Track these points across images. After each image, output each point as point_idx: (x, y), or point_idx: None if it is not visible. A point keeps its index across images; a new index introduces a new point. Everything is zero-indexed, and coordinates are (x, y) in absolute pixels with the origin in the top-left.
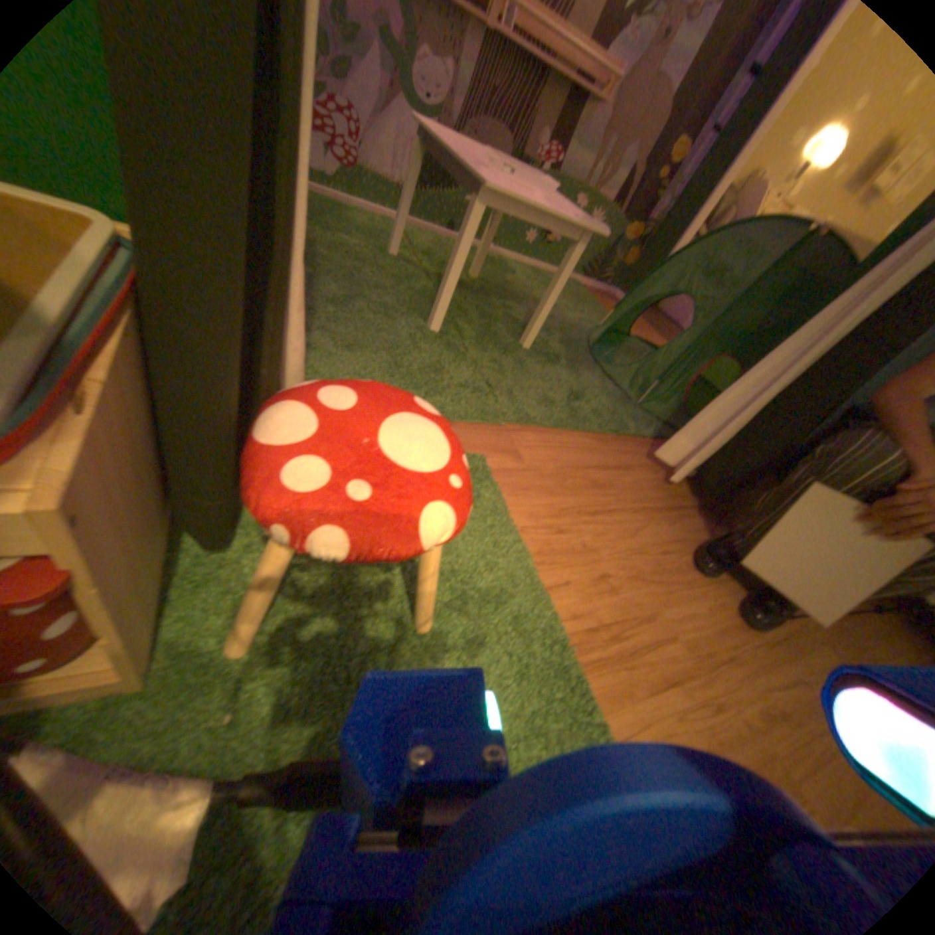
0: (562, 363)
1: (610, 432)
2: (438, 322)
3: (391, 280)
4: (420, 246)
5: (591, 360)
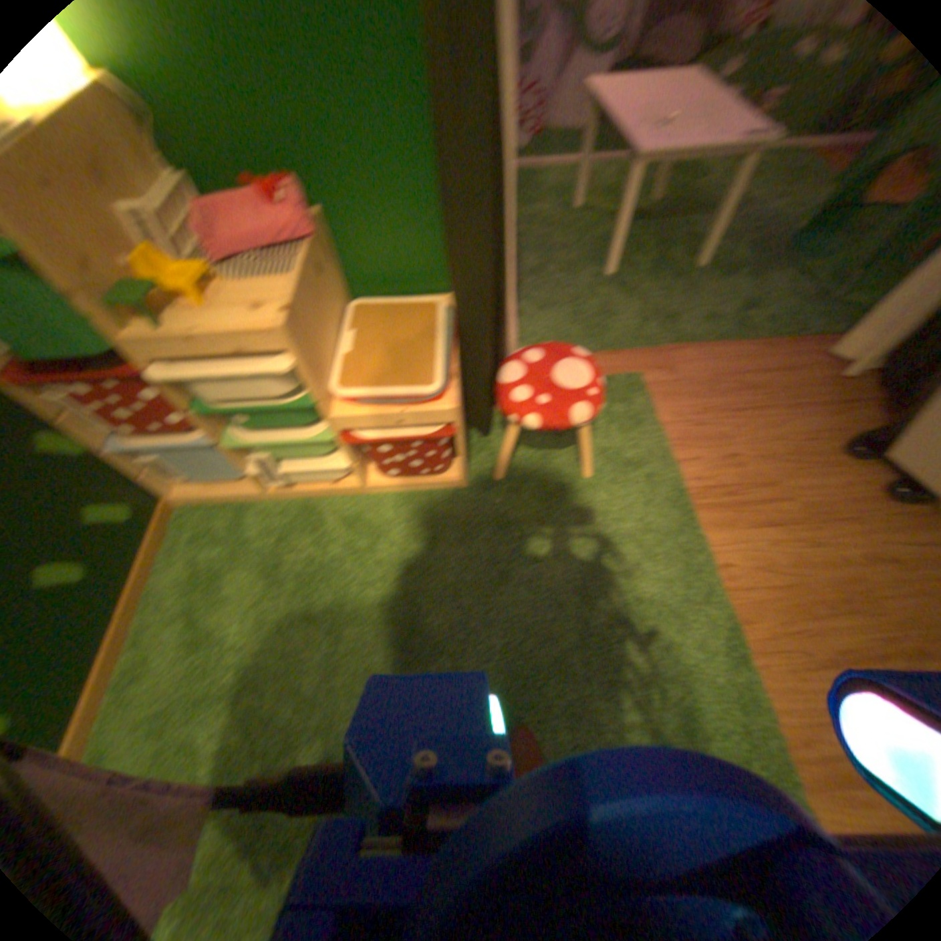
0: (746, 270)
1: (785, 335)
2: (612, 265)
3: (576, 234)
4: (605, 182)
5: (787, 257)
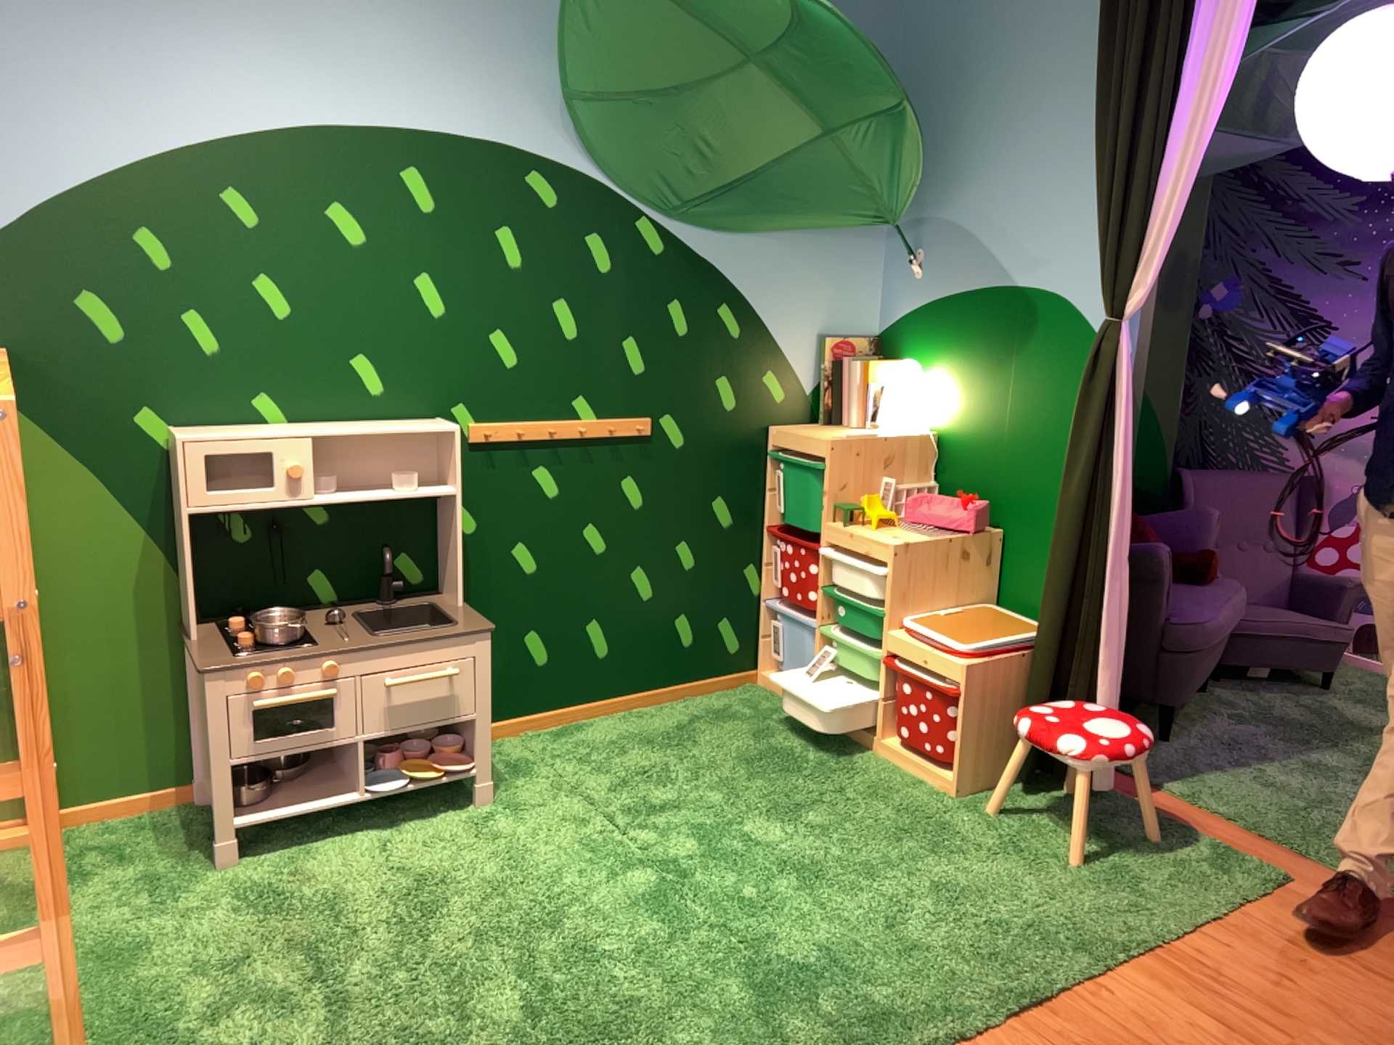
0: None
1: None
2: None
3: None
4: None
5: None
